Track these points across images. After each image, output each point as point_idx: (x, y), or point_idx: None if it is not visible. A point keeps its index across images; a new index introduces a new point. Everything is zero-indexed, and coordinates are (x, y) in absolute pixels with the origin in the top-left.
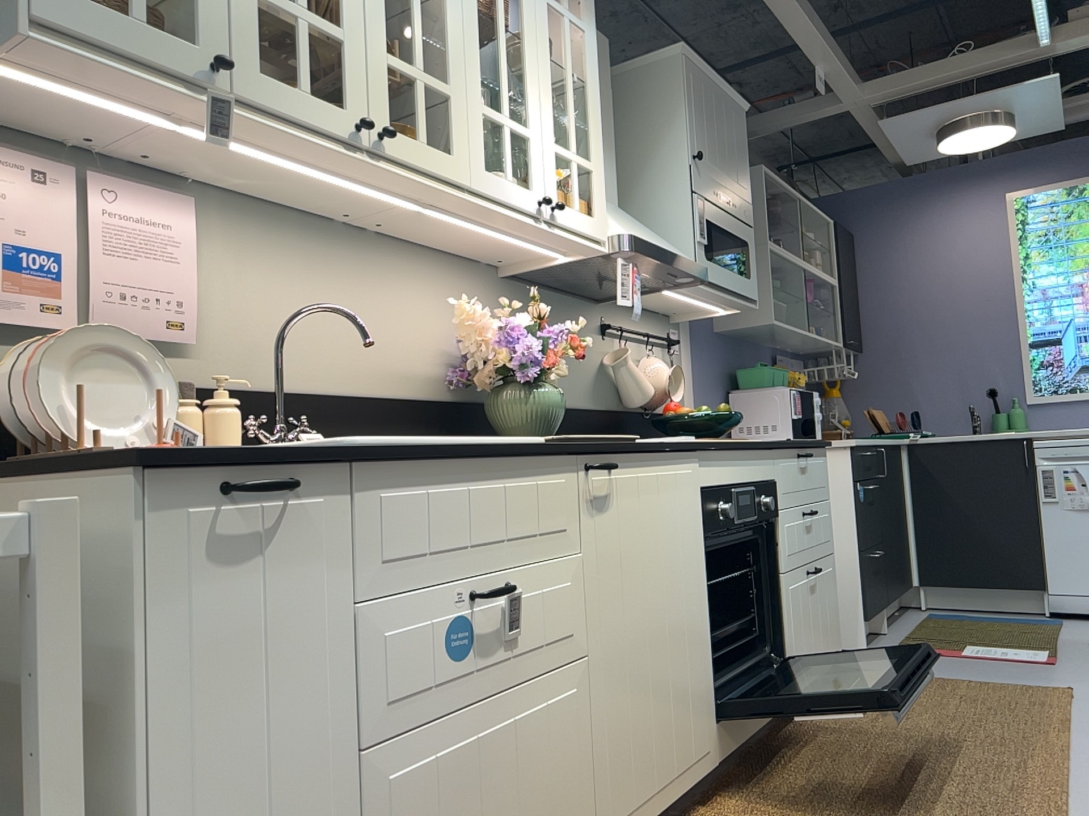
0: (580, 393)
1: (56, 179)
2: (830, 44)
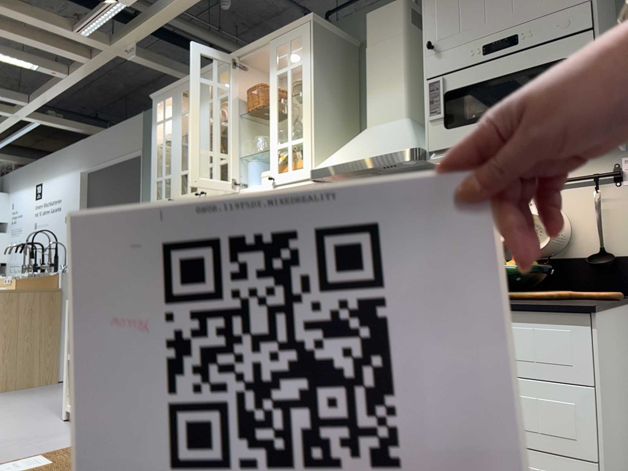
0: None
1: None
2: None
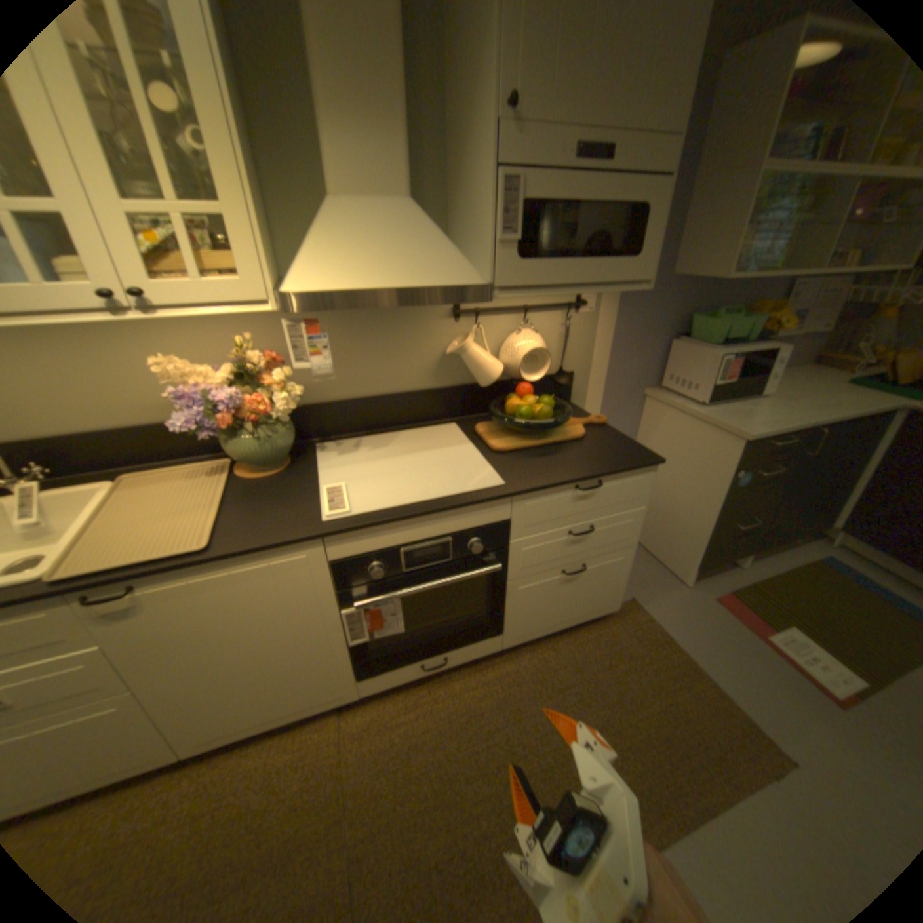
0: (412, 379)
1: None
2: None
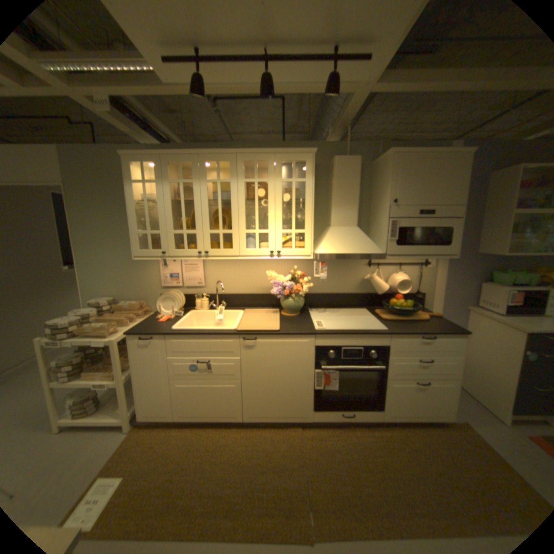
0: (348, 288)
1: (177, 260)
2: None
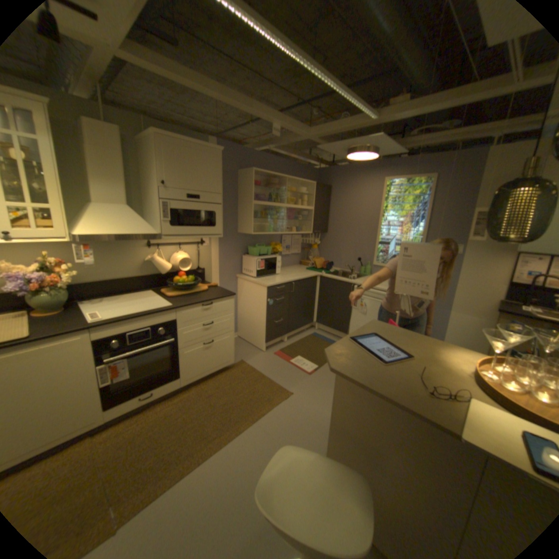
0: (129, 272)
1: None
2: (272, 113)
